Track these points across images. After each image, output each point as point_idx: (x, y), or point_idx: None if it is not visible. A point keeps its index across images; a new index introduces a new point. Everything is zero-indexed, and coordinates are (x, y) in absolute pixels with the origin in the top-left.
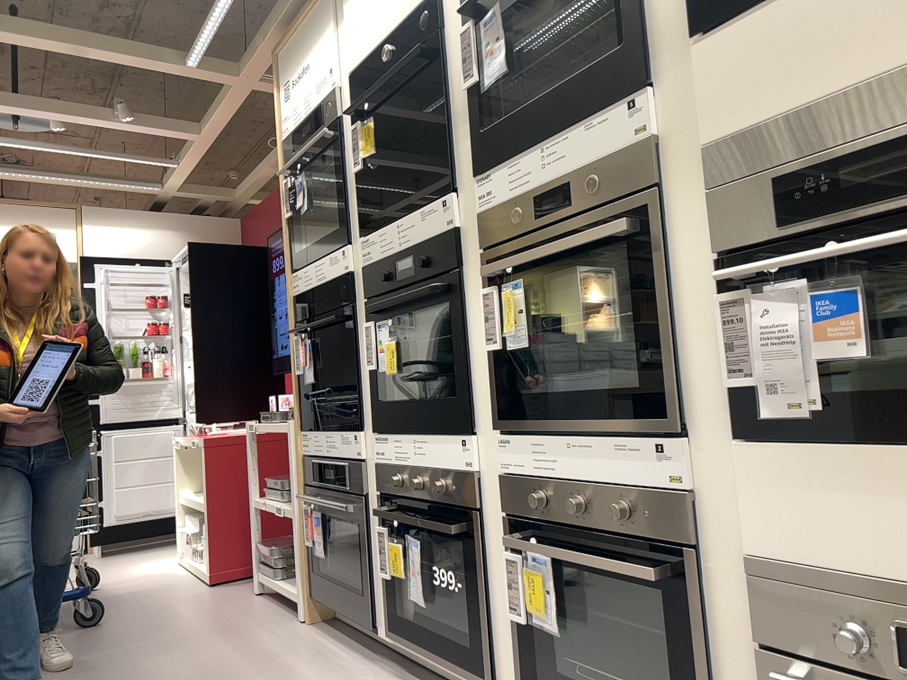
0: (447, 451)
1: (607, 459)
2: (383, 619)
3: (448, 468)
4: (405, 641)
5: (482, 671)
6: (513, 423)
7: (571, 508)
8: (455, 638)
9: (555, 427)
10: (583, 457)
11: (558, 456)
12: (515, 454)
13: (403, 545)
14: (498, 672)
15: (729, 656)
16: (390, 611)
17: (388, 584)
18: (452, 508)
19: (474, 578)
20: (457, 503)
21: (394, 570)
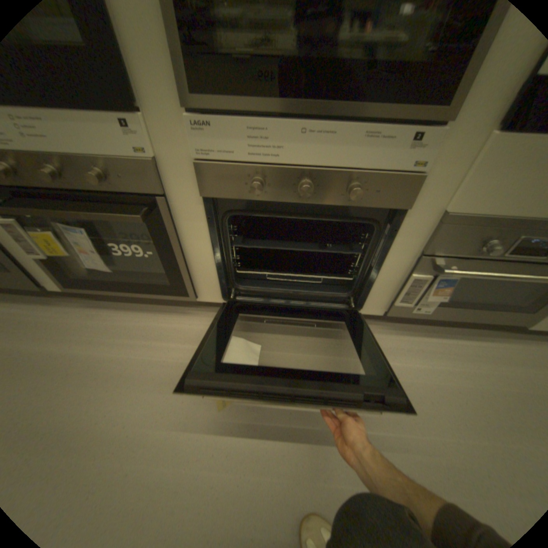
0: (92, 131)
1: (350, 145)
2: (47, 281)
3: (102, 153)
4: (88, 290)
5: (183, 293)
6: (216, 97)
7: (305, 191)
8: (135, 275)
9: (290, 107)
10: (318, 143)
11: (283, 141)
12: (218, 138)
13: (49, 229)
14: (193, 288)
15: (393, 259)
16: (58, 276)
17: (43, 260)
18: (119, 194)
19: (166, 245)
20: (128, 190)
21: (51, 251)
